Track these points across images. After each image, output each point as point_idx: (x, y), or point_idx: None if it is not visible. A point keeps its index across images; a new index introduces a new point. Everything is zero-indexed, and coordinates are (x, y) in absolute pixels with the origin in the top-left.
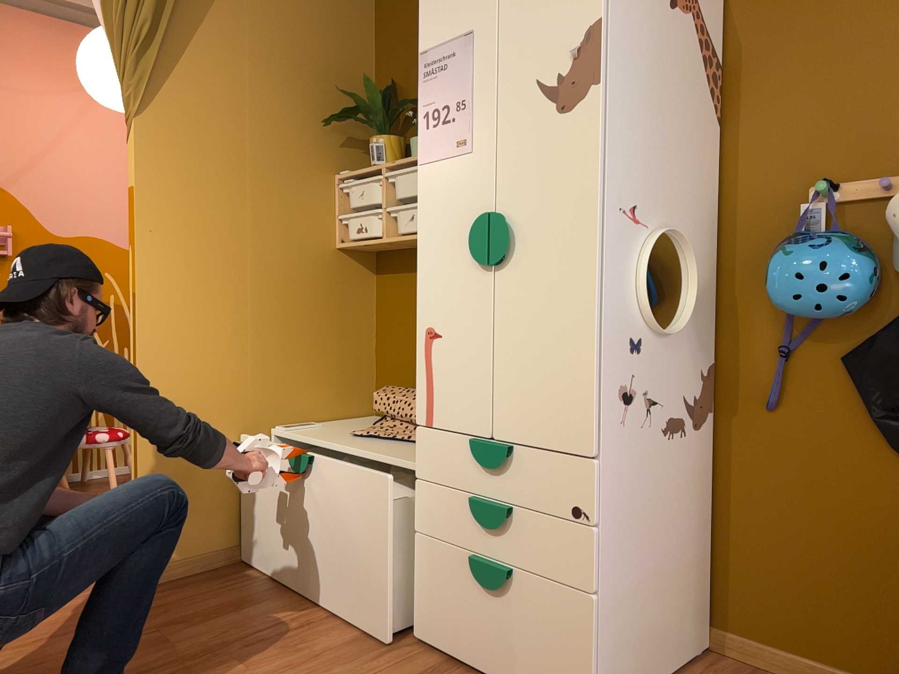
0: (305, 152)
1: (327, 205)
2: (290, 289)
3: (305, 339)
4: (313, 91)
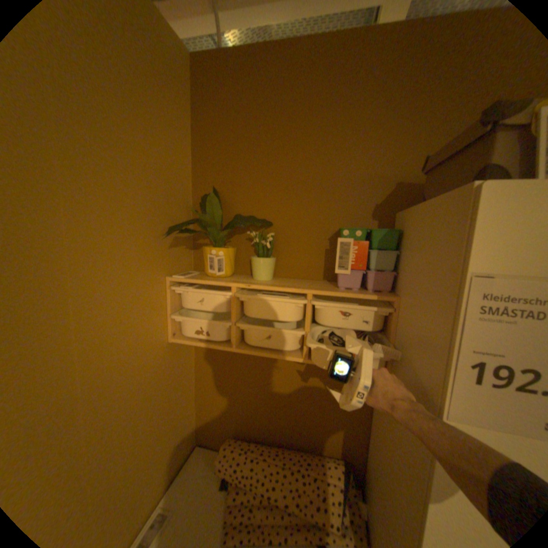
0: (139, 263)
1: (161, 307)
2: (133, 409)
3: (148, 441)
4: (144, 195)
